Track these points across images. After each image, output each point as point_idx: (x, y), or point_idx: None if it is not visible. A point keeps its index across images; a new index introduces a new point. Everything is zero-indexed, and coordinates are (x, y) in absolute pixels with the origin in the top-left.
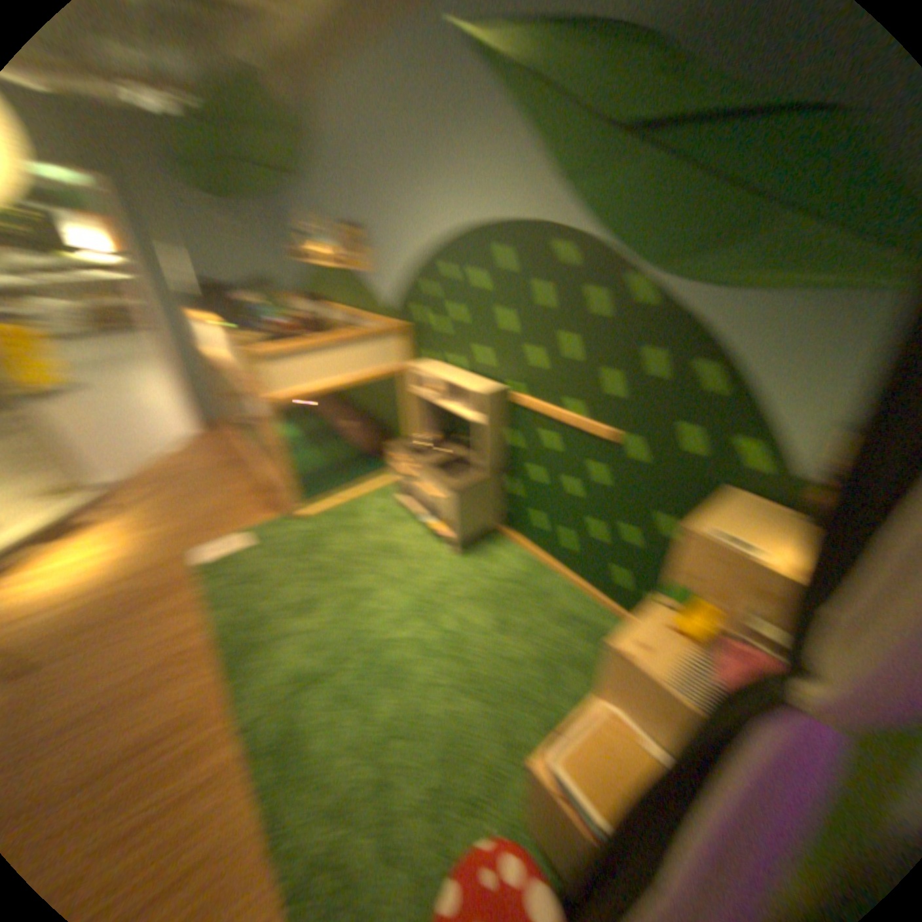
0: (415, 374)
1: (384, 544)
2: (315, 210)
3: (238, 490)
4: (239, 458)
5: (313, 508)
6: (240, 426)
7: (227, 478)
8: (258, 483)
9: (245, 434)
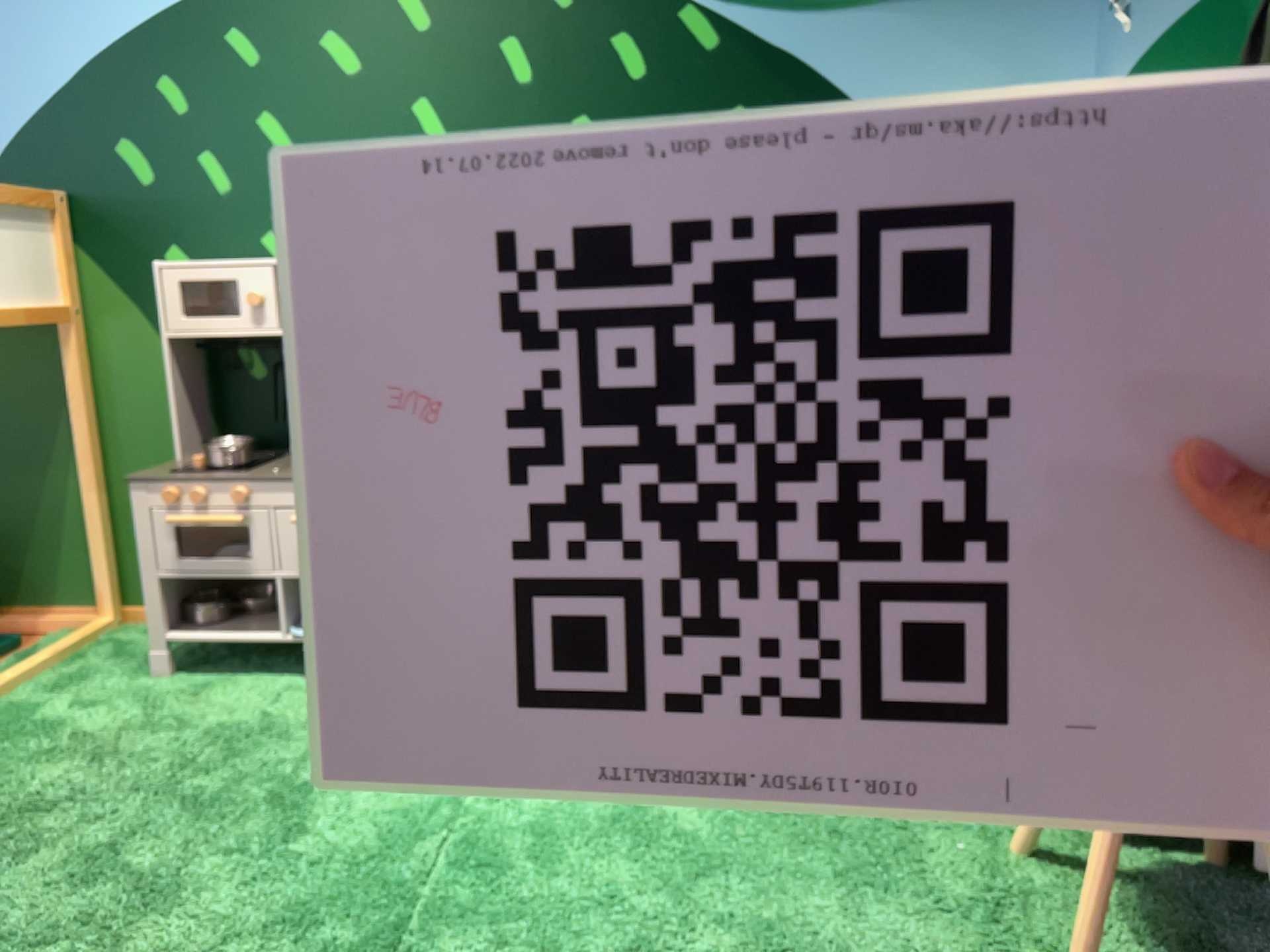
0: (191, 277)
1: (222, 729)
2: None
3: None
4: None
5: None
6: None
7: None
8: None
9: None
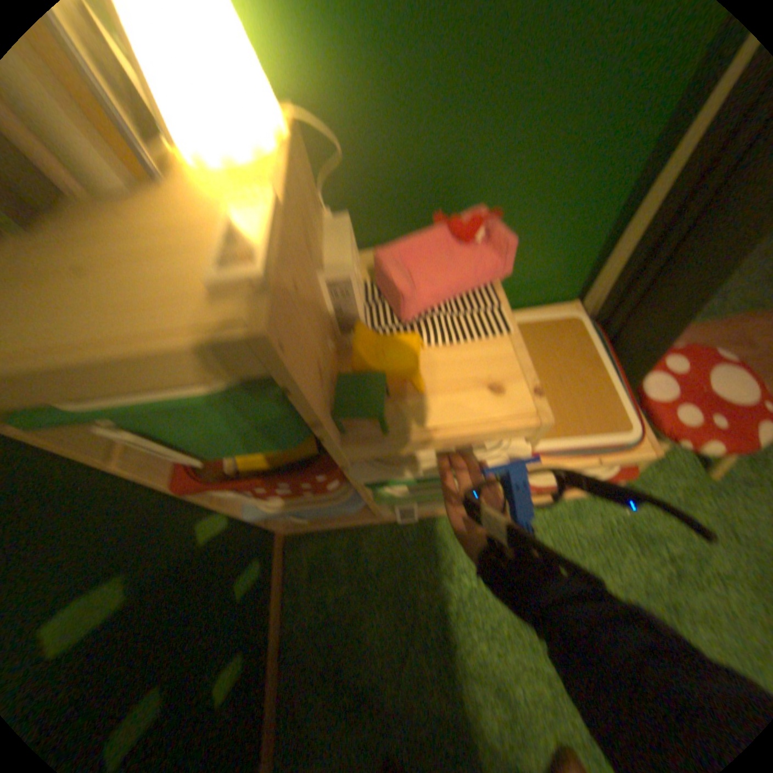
0: None
1: None
2: None
3: None
4: None
5: None
6: None
7: None
8: None
9: None
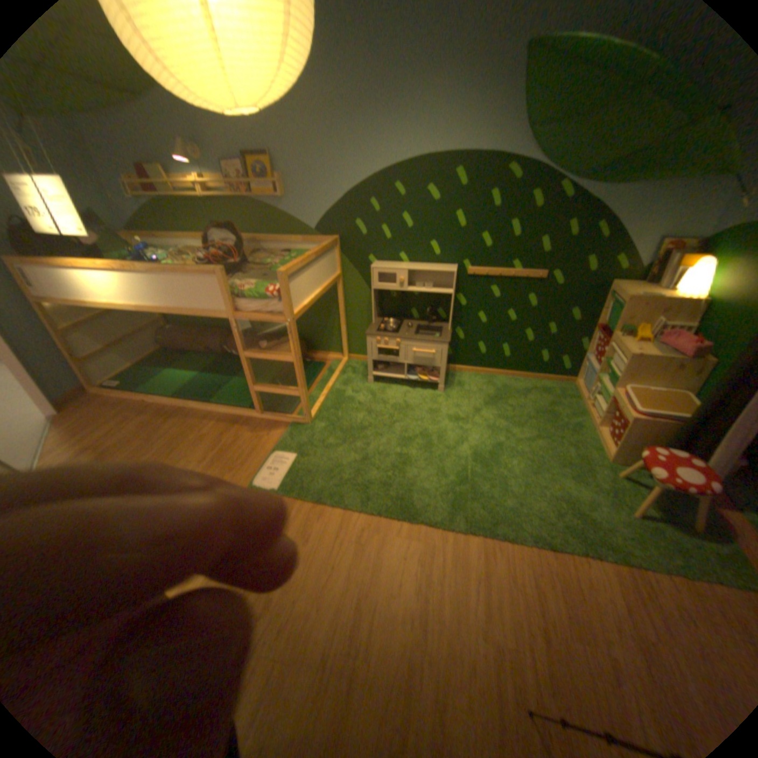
0: (382, 273)
1: (395, 405)
2: (188, 140)
3: (217, 429)
4: (170, 410)
5: (314, 409)
6: (123, 386)
7: (186, 427)
8: (229, 417)
9: (142, 389)
